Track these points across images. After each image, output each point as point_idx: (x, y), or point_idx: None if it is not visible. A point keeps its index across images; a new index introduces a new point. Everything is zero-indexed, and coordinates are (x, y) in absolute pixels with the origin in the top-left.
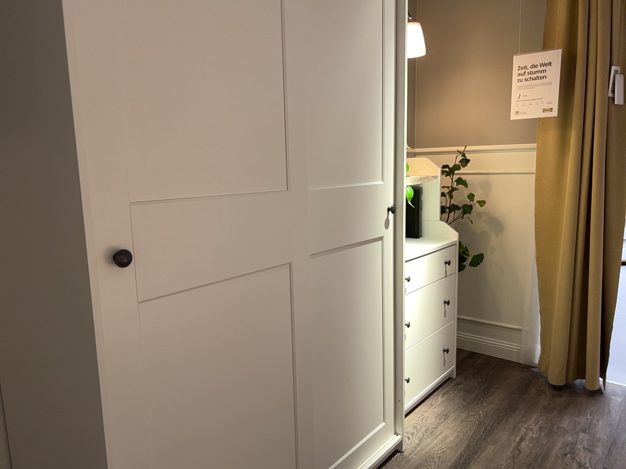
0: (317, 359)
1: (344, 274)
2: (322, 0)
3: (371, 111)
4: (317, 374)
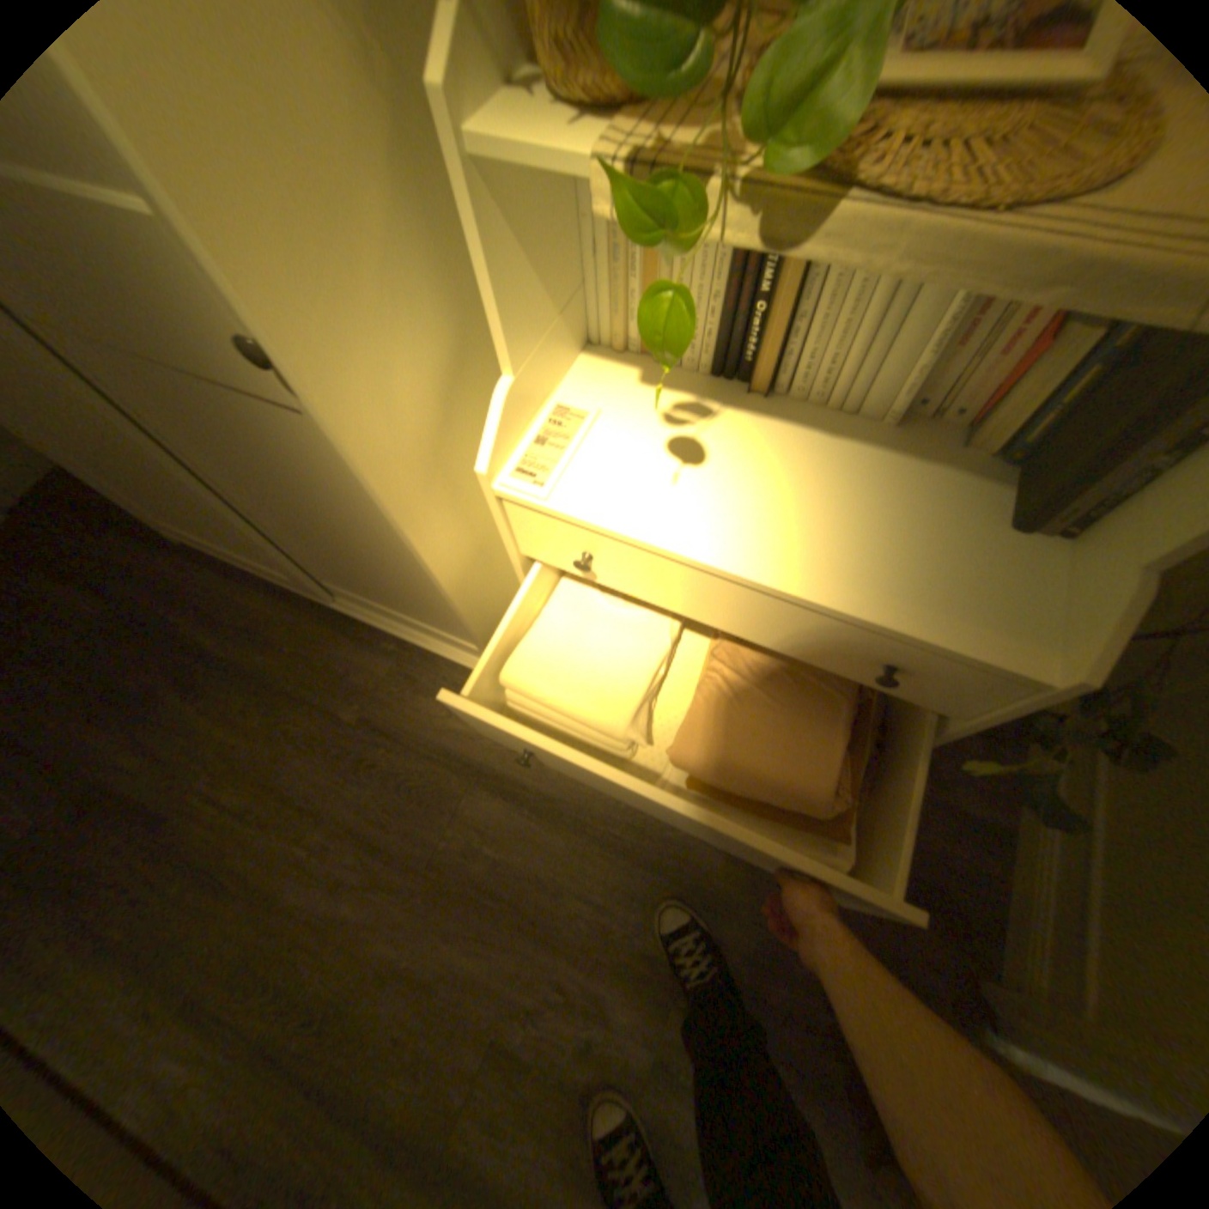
0: (240, 495)
1: (204, 416)
2: None
3: None
4: (257, 511)
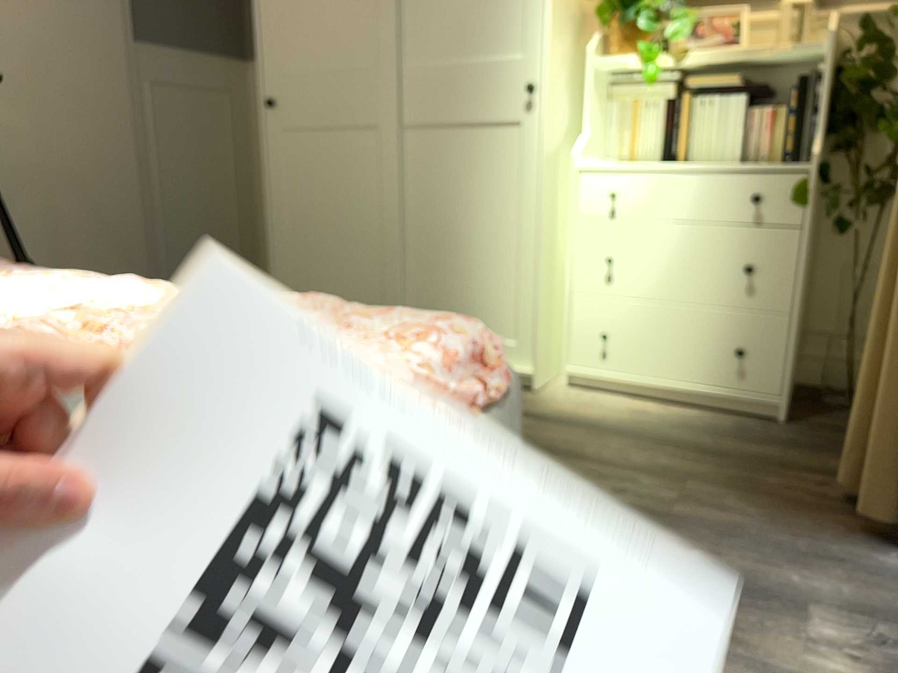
0: (417, 227)
1: (455, 154)
2: None
3: None
4: (417, 241)
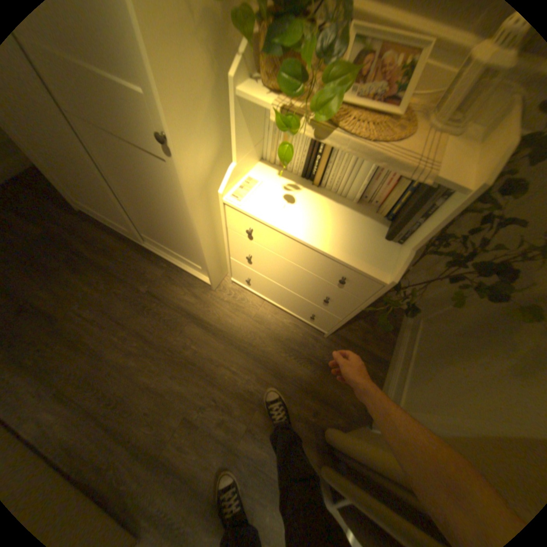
0: (121, 191)
1: (123, 157)
2: None
3: None
4: (126, 198)
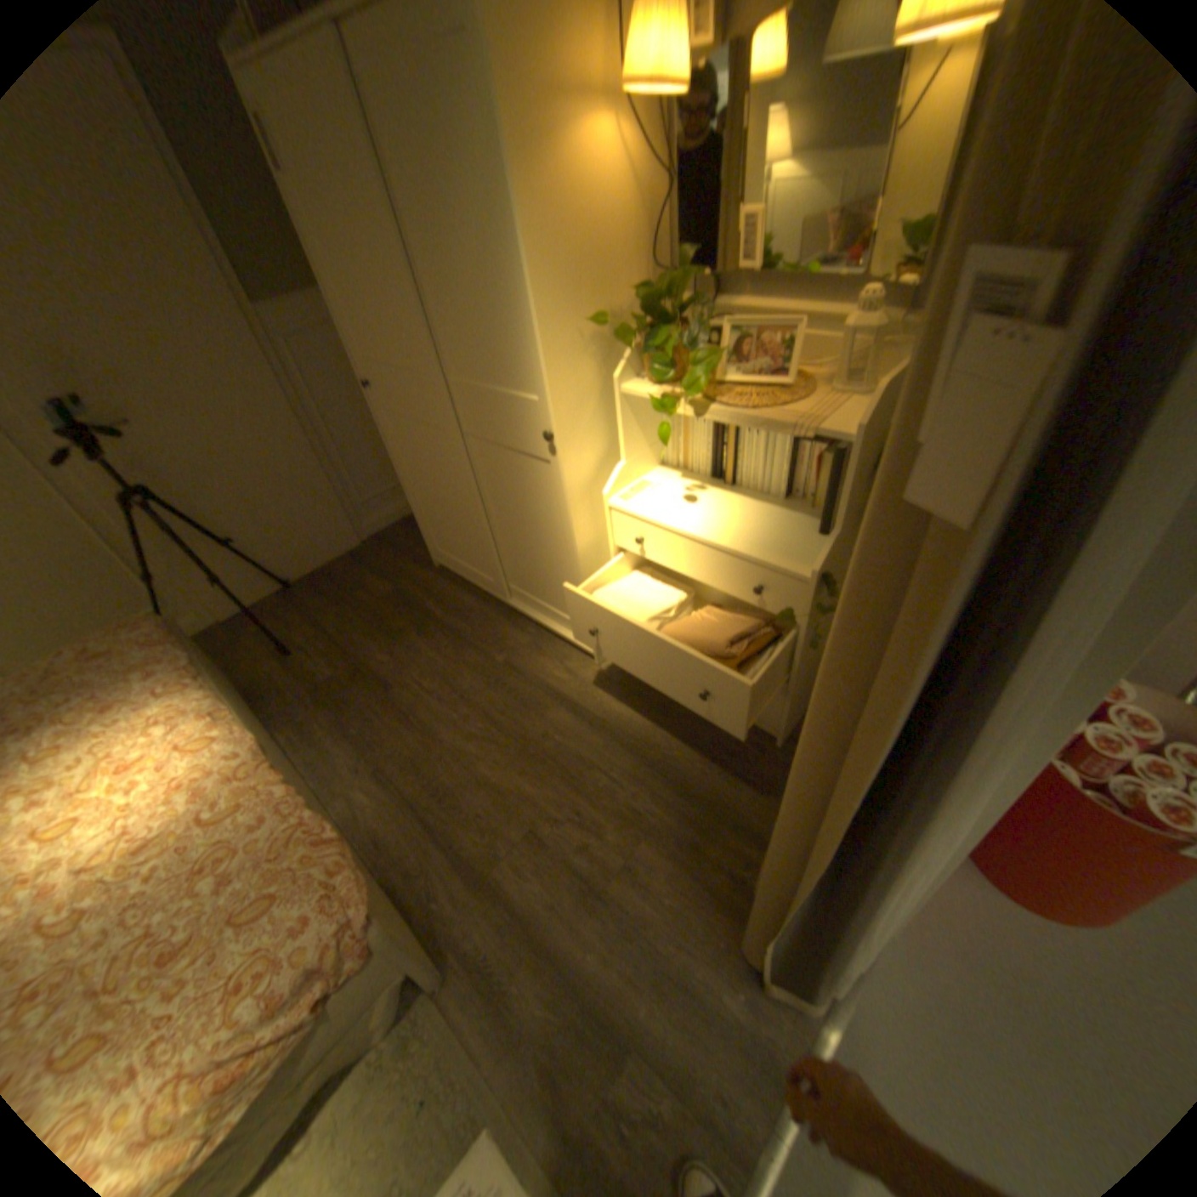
0: (498, 518)
1: (509, 471)
2: (406, 158)
3: (504, 298)
4: (501, 528)
